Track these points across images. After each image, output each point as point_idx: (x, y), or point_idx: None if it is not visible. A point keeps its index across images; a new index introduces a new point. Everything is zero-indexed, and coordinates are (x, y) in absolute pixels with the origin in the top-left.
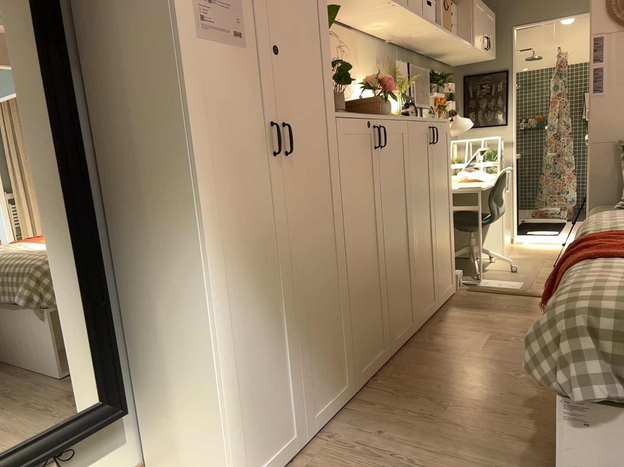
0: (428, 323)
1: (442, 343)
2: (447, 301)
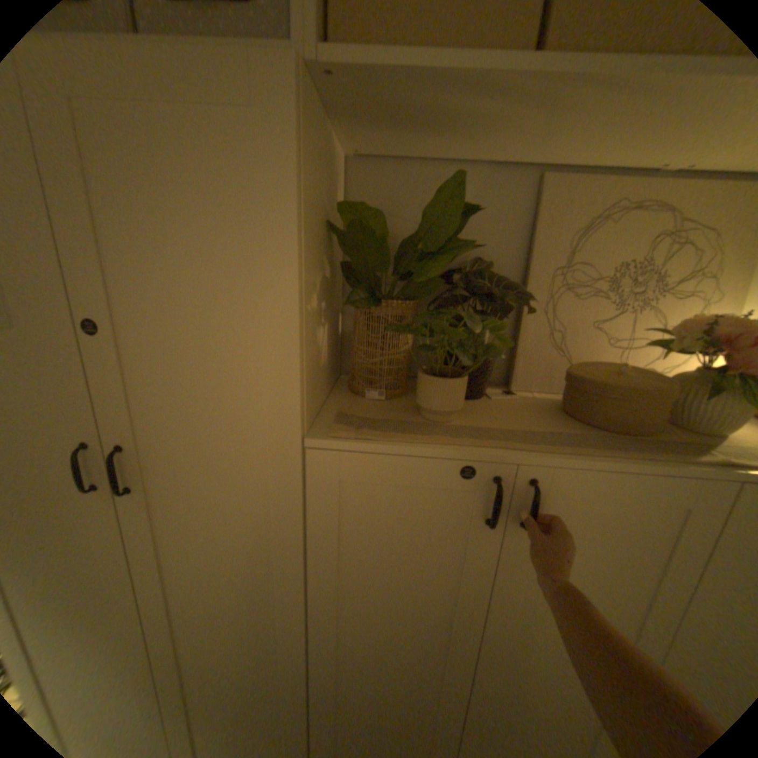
0: None
1: None
2: None
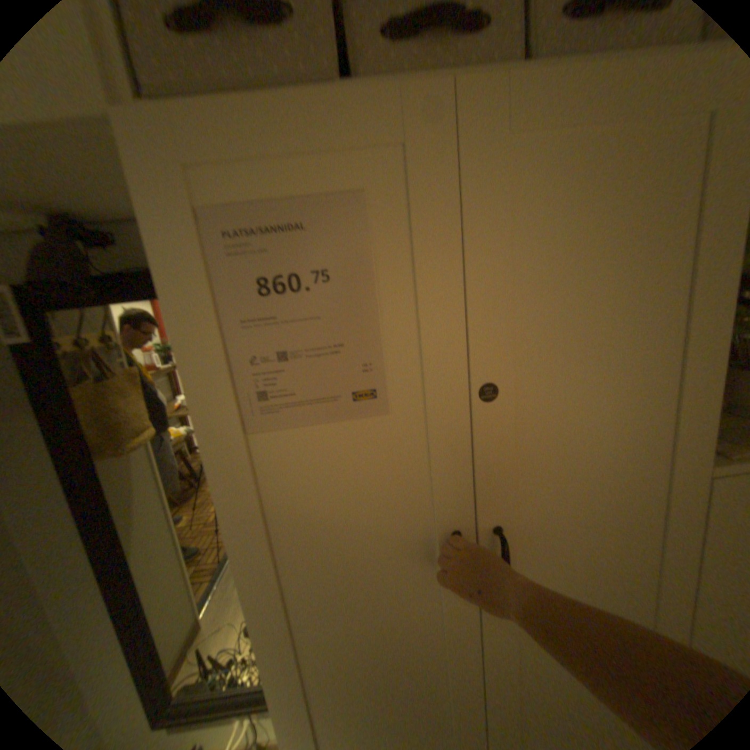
0: None
1: None
2: None
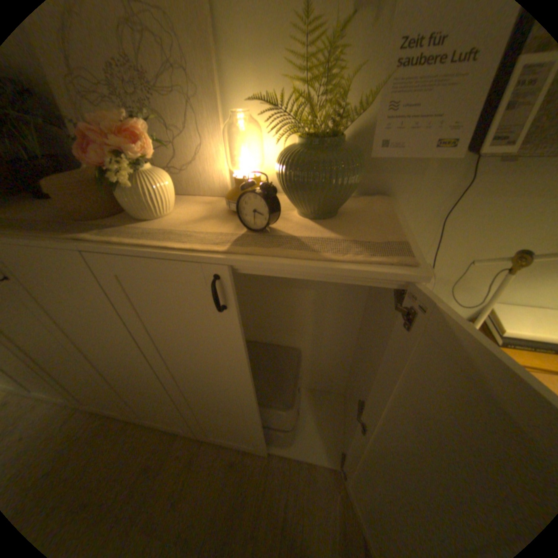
0: (224, 448)
1: (165, 472)
2: (306, 466)
